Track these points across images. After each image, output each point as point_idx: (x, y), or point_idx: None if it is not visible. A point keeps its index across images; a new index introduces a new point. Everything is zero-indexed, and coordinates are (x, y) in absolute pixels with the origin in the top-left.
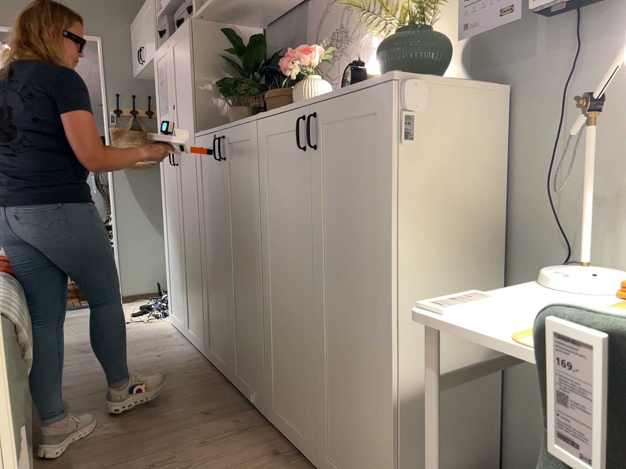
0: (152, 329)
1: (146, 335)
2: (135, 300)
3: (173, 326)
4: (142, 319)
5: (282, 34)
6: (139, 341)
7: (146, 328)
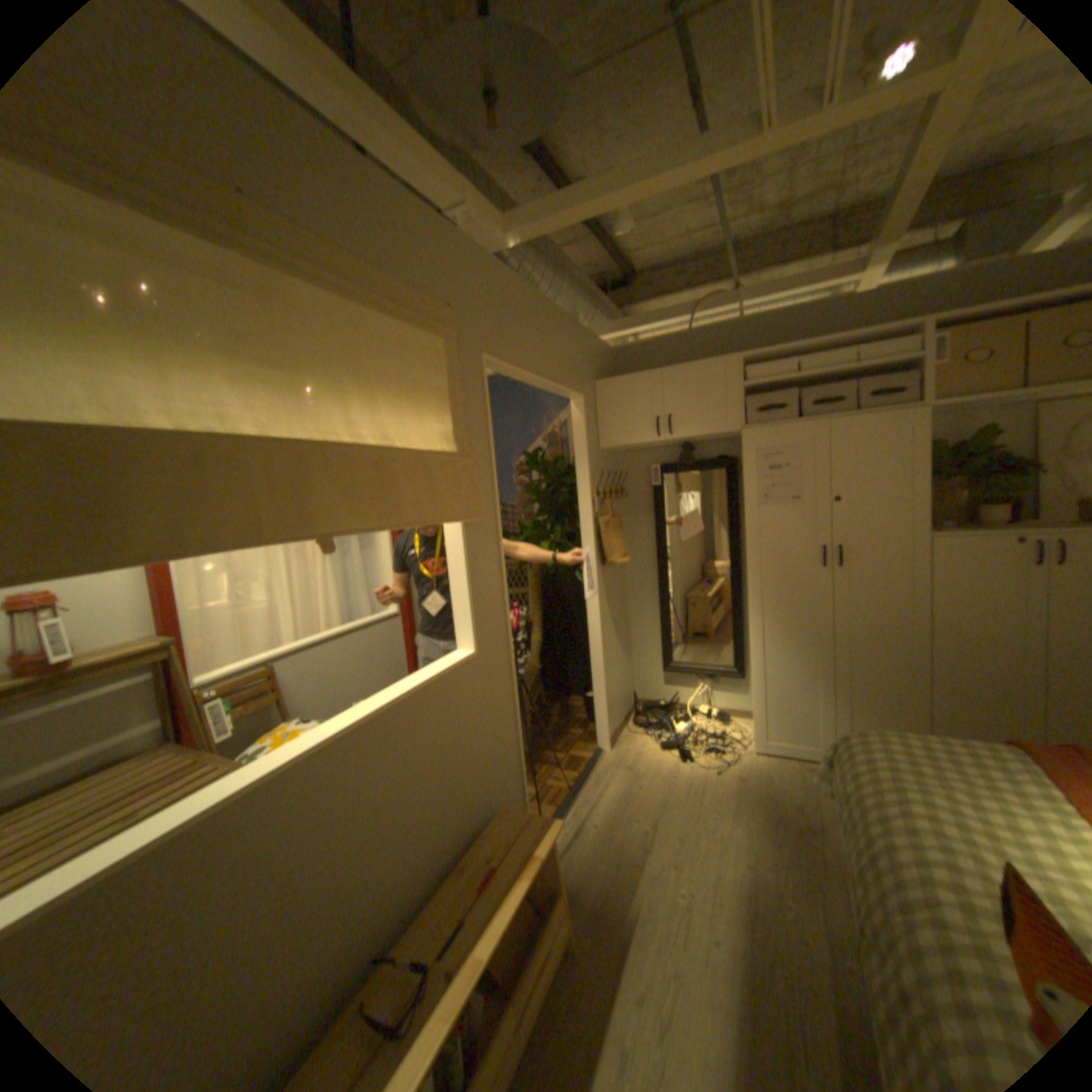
0: (767, 773)
1: (787, 782)
2: (616, 742)
3: (773, 760)
4: (709, 764)
5: (957, 429)
6: (809, 793)
7: (758, 774)
